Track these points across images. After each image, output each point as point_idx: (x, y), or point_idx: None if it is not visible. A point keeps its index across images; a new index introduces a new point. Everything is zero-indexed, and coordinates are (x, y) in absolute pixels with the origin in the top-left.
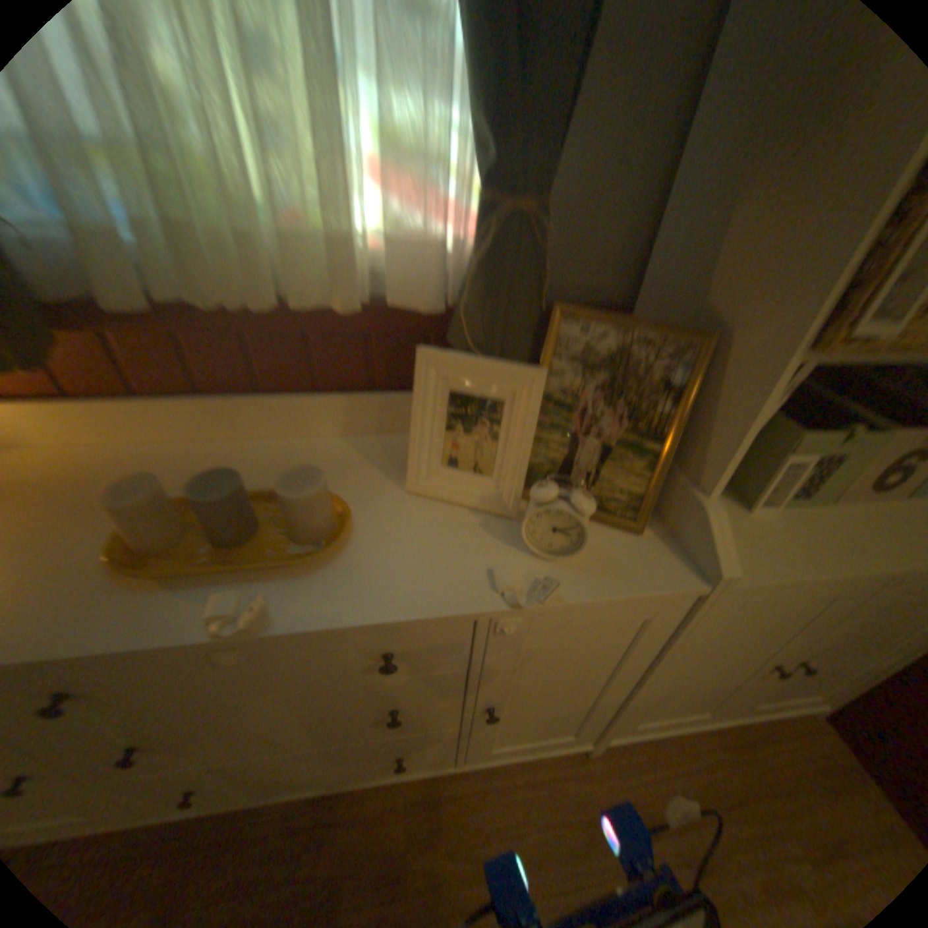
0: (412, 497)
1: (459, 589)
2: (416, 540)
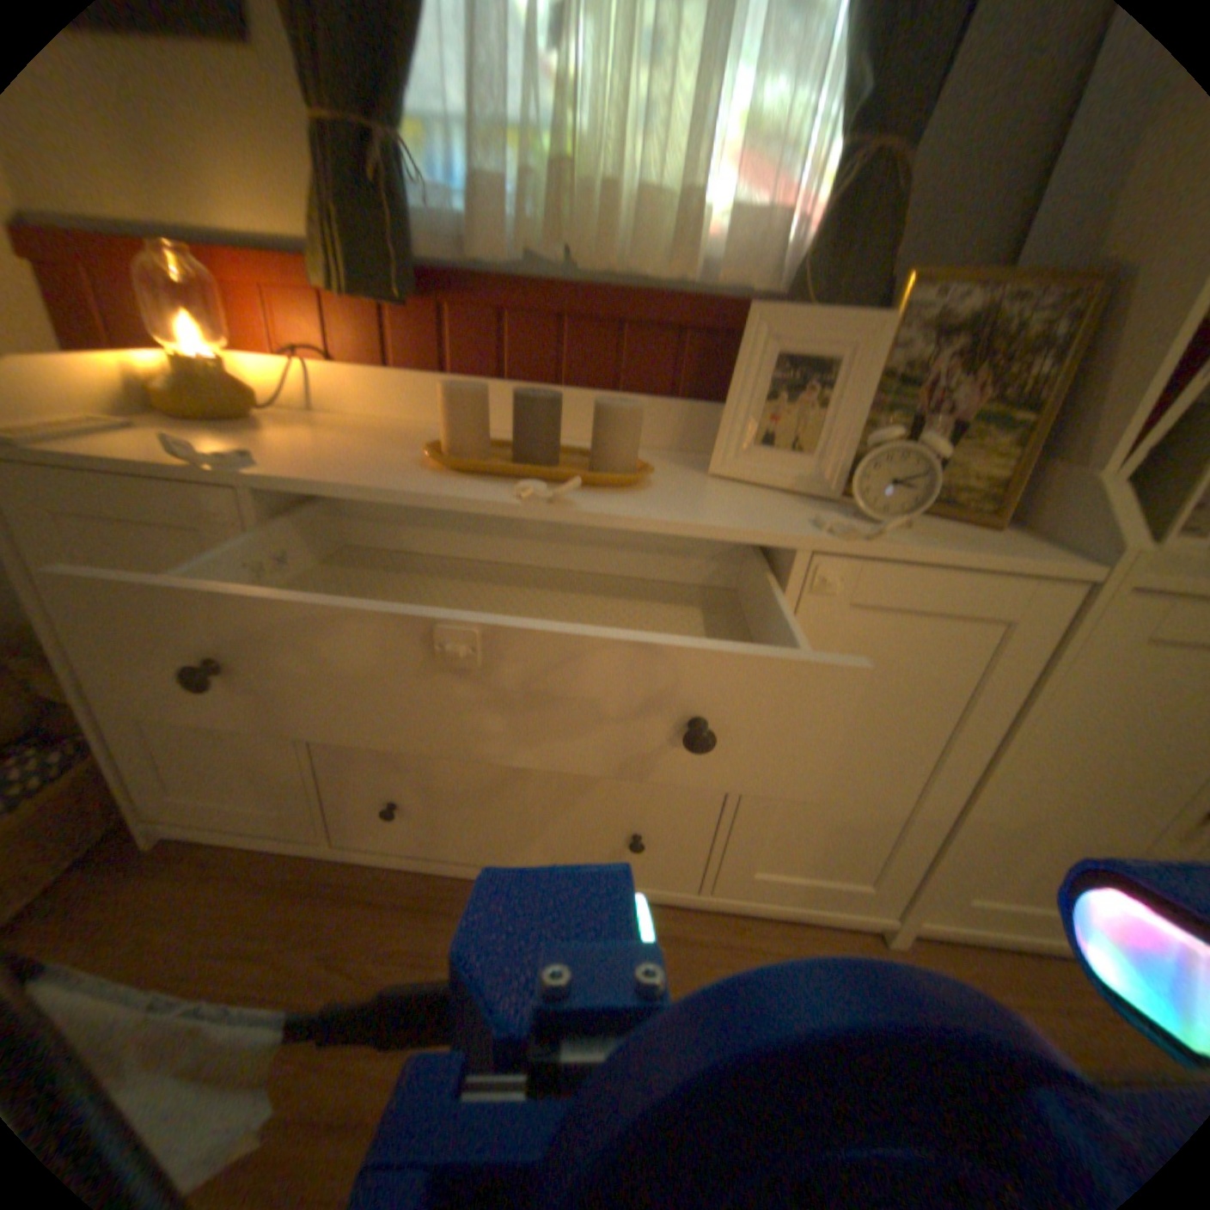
0: (715, 479)
1: (777, 524)
2: (723, 498)
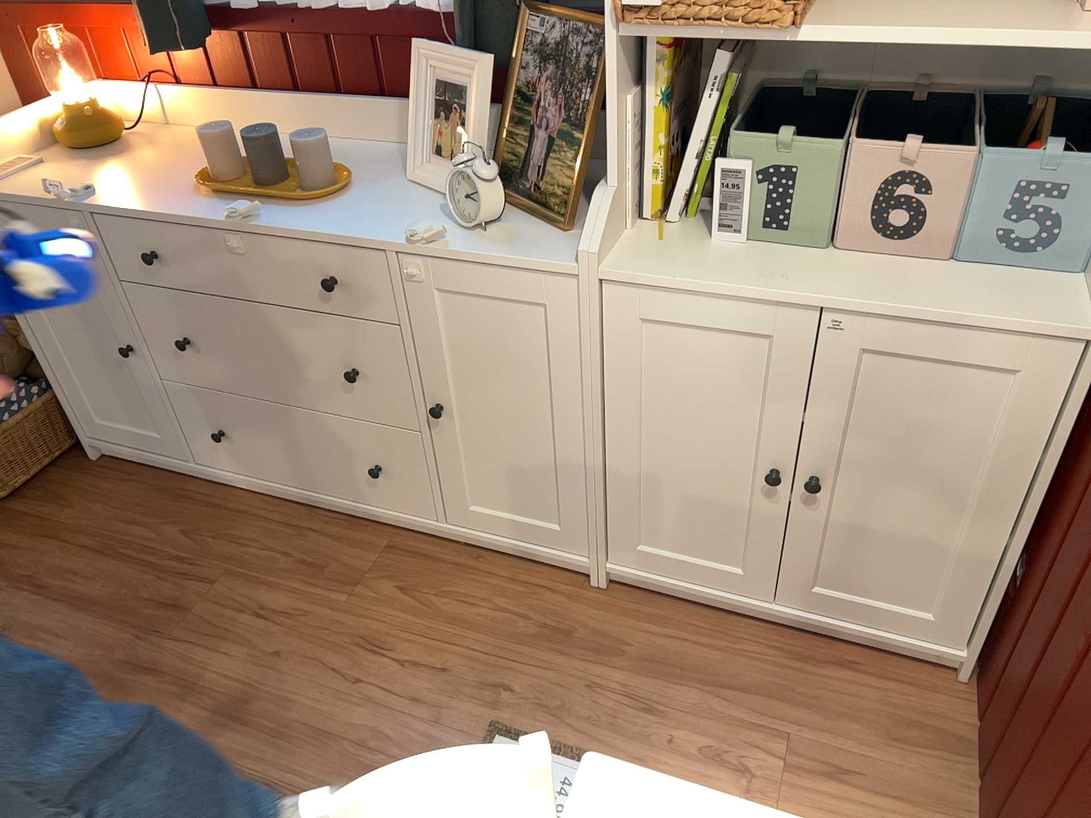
0: (413, 188)
1: (388, 234)
2: (388, 210)
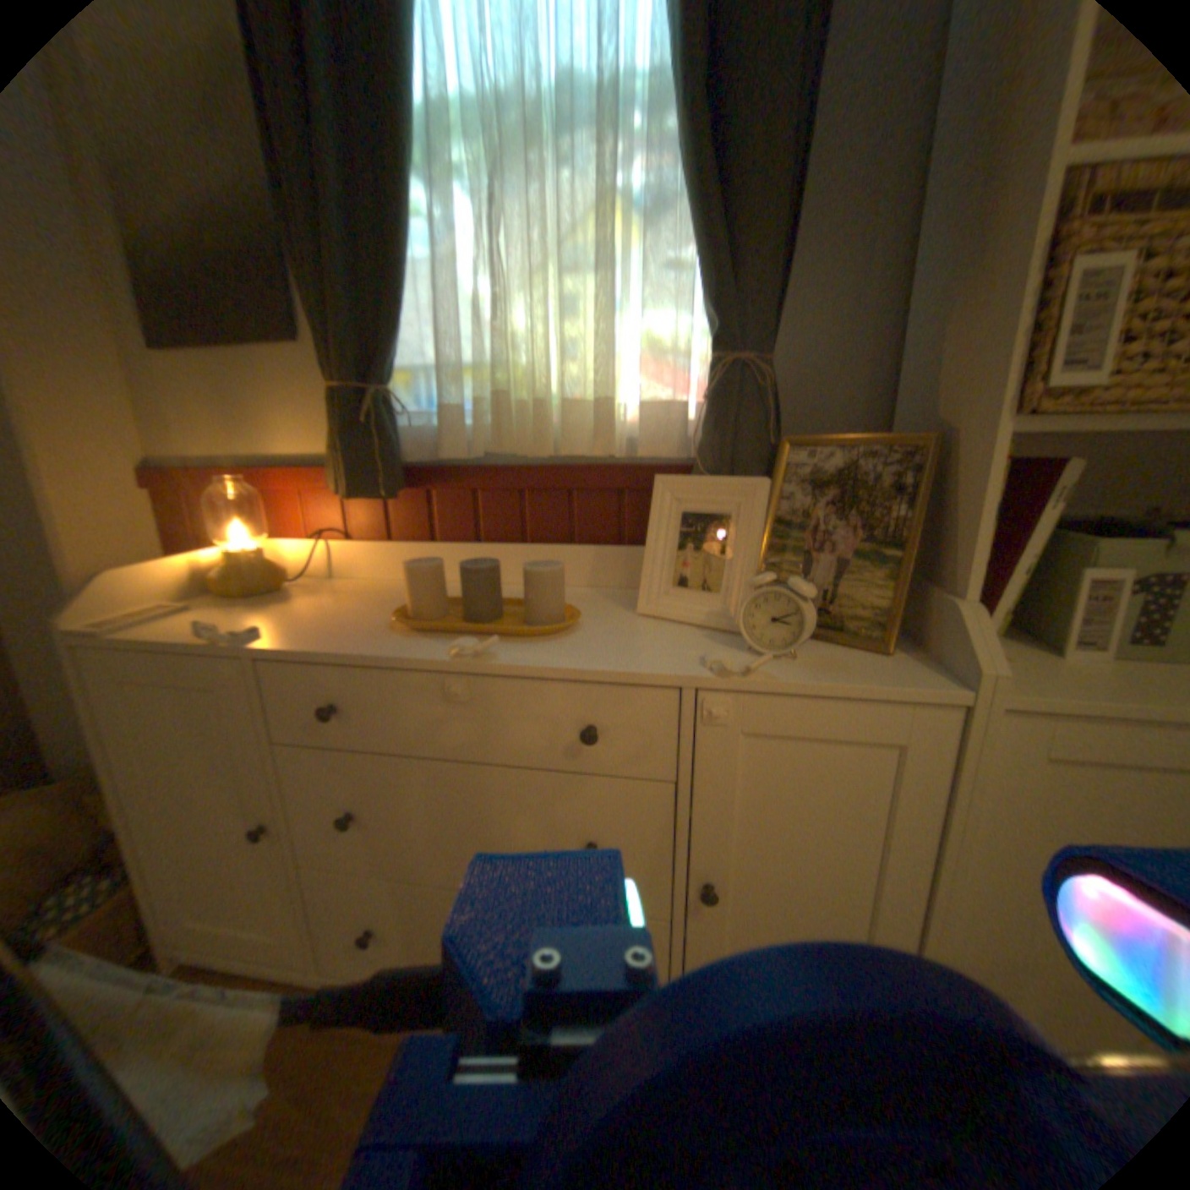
0: (644, 617)
1: (670, 663)
2: (638, 637)
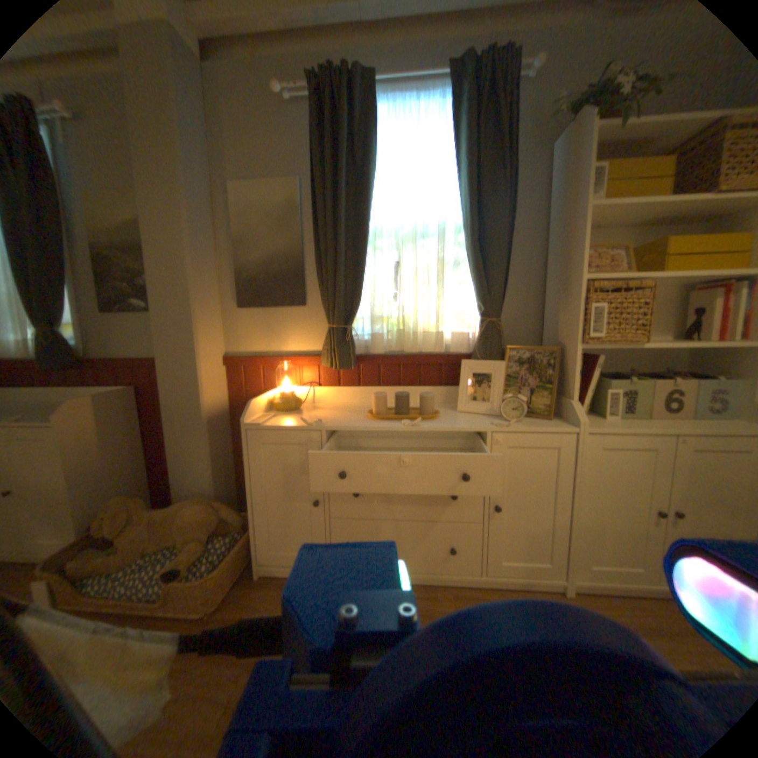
0: (458, 413)
1: (479, 425)
2: (462, 419)
